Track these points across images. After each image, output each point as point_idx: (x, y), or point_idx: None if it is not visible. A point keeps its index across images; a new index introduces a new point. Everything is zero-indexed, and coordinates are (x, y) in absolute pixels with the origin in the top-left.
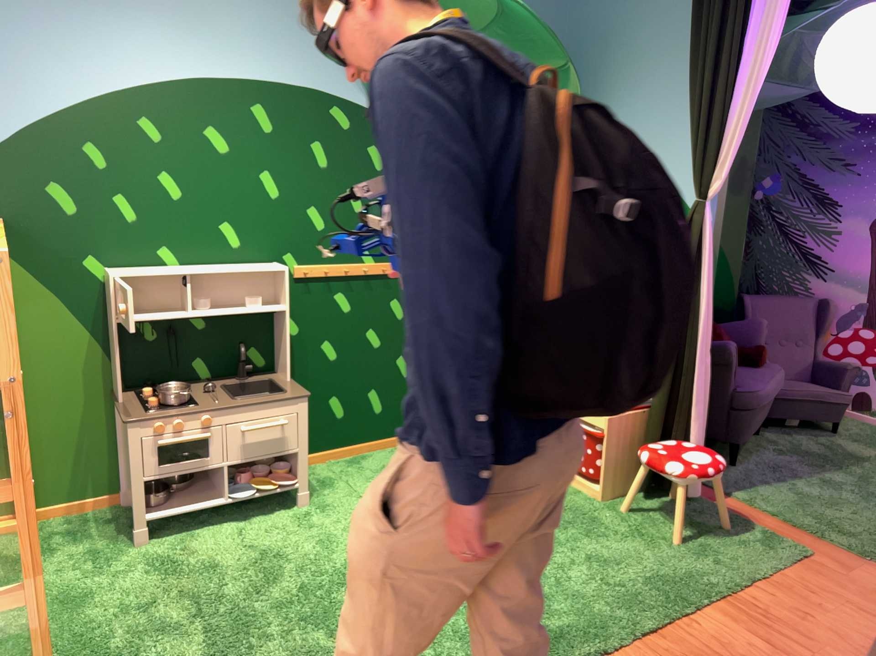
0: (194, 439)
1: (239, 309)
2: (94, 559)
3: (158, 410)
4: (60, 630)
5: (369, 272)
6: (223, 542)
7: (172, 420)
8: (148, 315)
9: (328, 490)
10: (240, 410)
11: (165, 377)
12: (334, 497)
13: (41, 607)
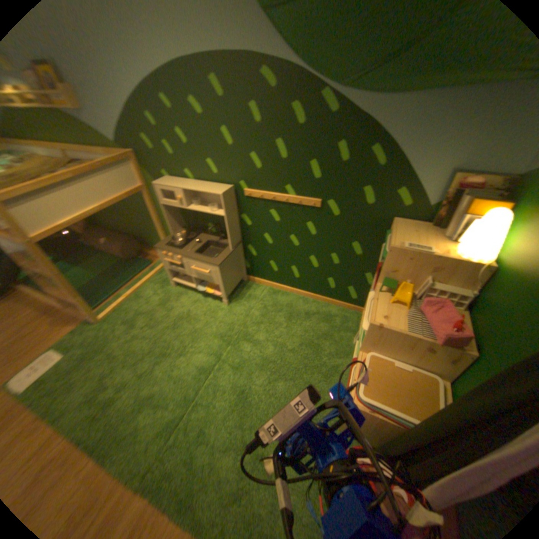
0: (175, 263)
1: (208, 209)
2: (158, 285)
3: (168, 246)
4: (116, 306)
5: (290, 202)
6: (185, 303)
7: (168, 253)
8: (169, 203)
9: (242, 304)
10: (190, 259)
11: (199, 227)
12: (238, 310)
13: (80, 305)
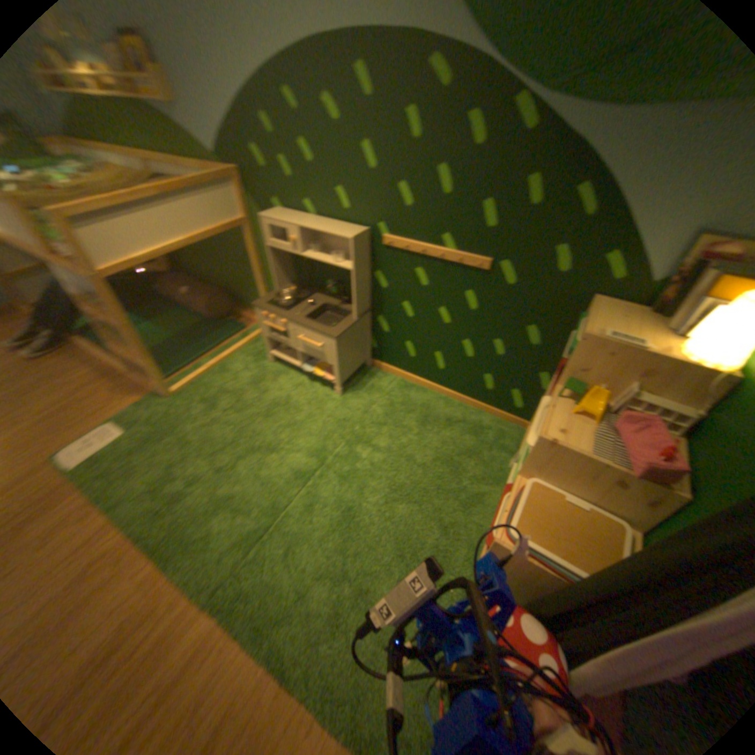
0: (277, 329)
1: (331, 259)
2: (251, 357)
3: (270, 305)
4: (196, 379)
5: (447, 259)
6: (285, 386)
7: (270, 314)
8: (279, 246)
9: (361, 397)
10: (299, 326)
11: (314, 284)
12: (355, 404)
13: (151, 370)
